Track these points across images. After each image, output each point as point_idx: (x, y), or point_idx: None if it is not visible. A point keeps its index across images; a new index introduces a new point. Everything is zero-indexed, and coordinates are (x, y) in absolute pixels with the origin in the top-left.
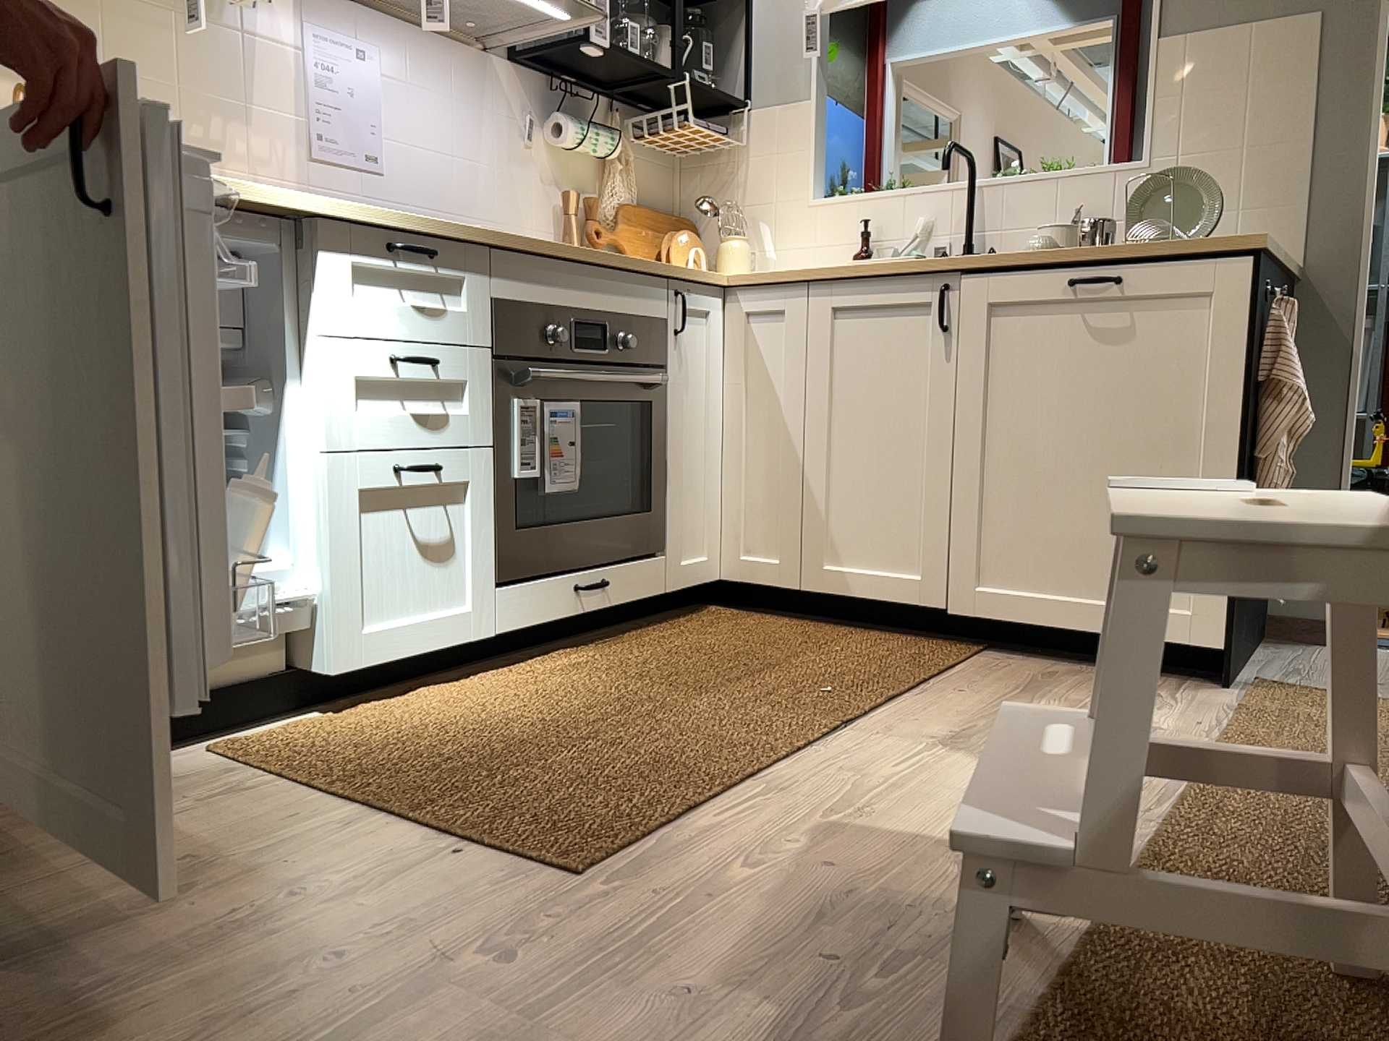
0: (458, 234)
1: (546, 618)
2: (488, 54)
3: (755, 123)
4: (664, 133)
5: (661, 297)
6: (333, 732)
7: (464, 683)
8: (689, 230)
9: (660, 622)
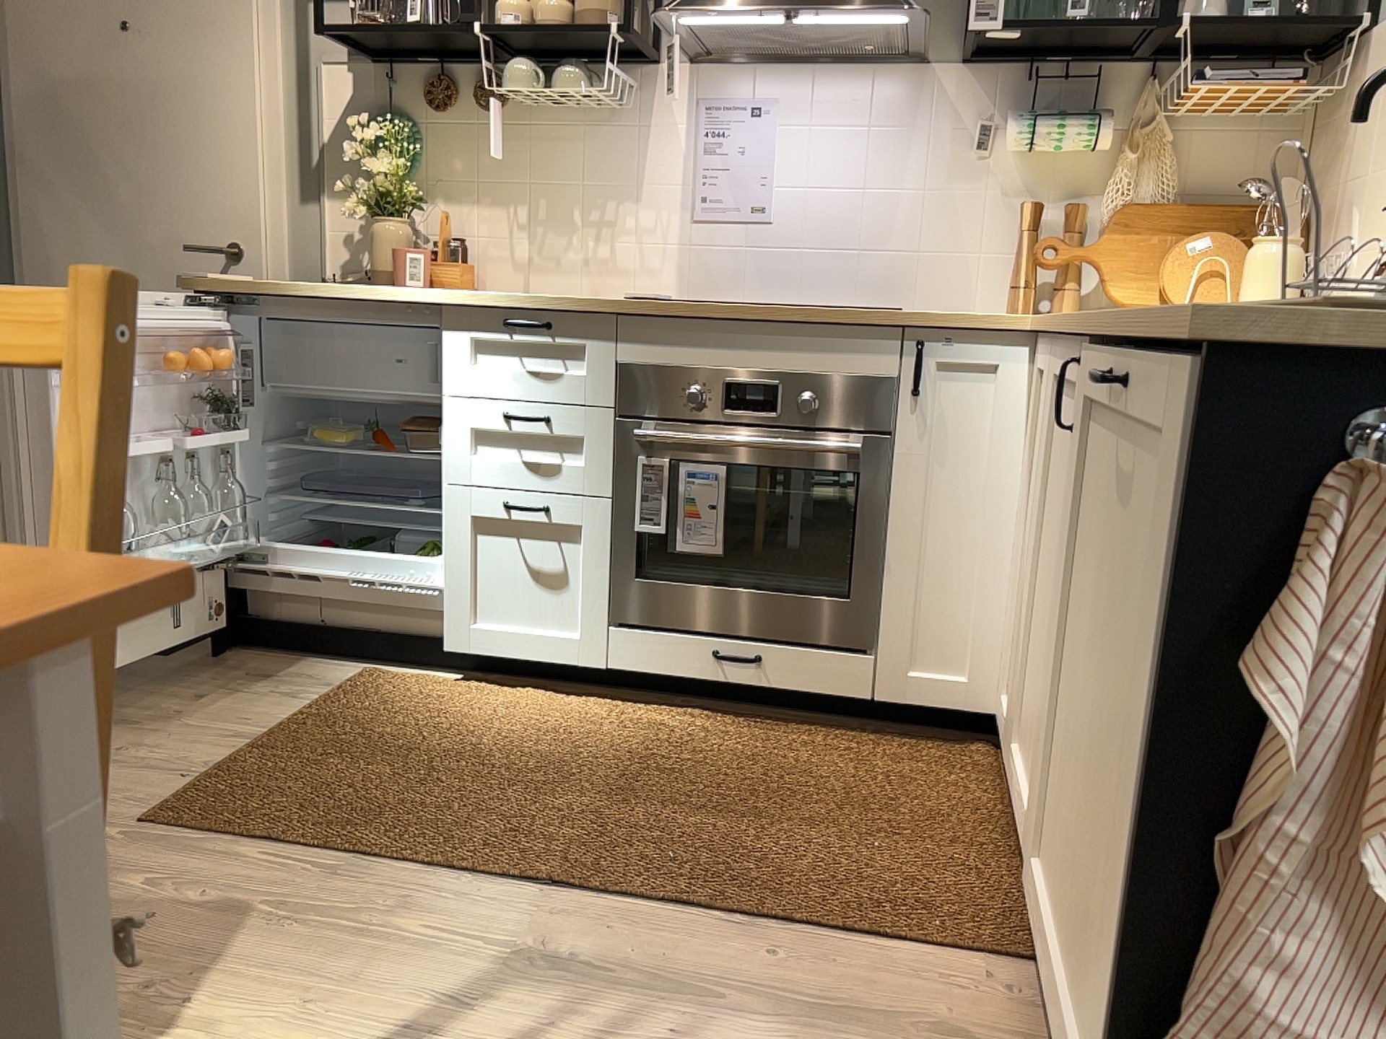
0: (570, 306)
1: (672, 674)
2: (925, 62)
3: (1373, 47)
4: (1180, 102)
5: (888, 354)
6: (421, 690)
7: (573, 702)
8: (1248, 230)
9: (886, 735)
